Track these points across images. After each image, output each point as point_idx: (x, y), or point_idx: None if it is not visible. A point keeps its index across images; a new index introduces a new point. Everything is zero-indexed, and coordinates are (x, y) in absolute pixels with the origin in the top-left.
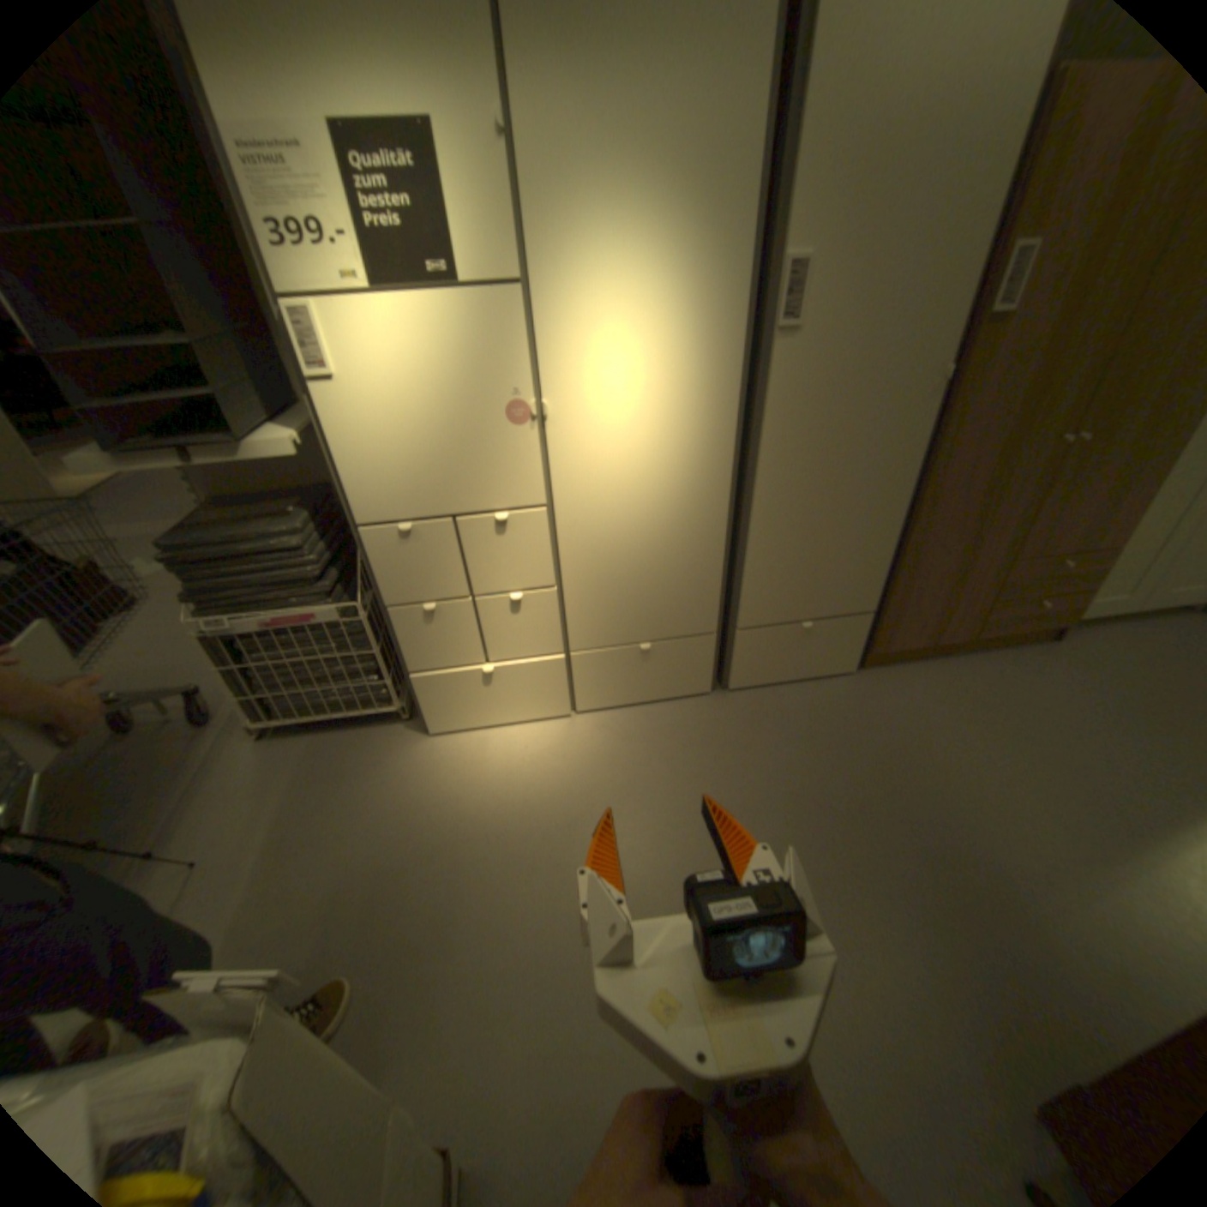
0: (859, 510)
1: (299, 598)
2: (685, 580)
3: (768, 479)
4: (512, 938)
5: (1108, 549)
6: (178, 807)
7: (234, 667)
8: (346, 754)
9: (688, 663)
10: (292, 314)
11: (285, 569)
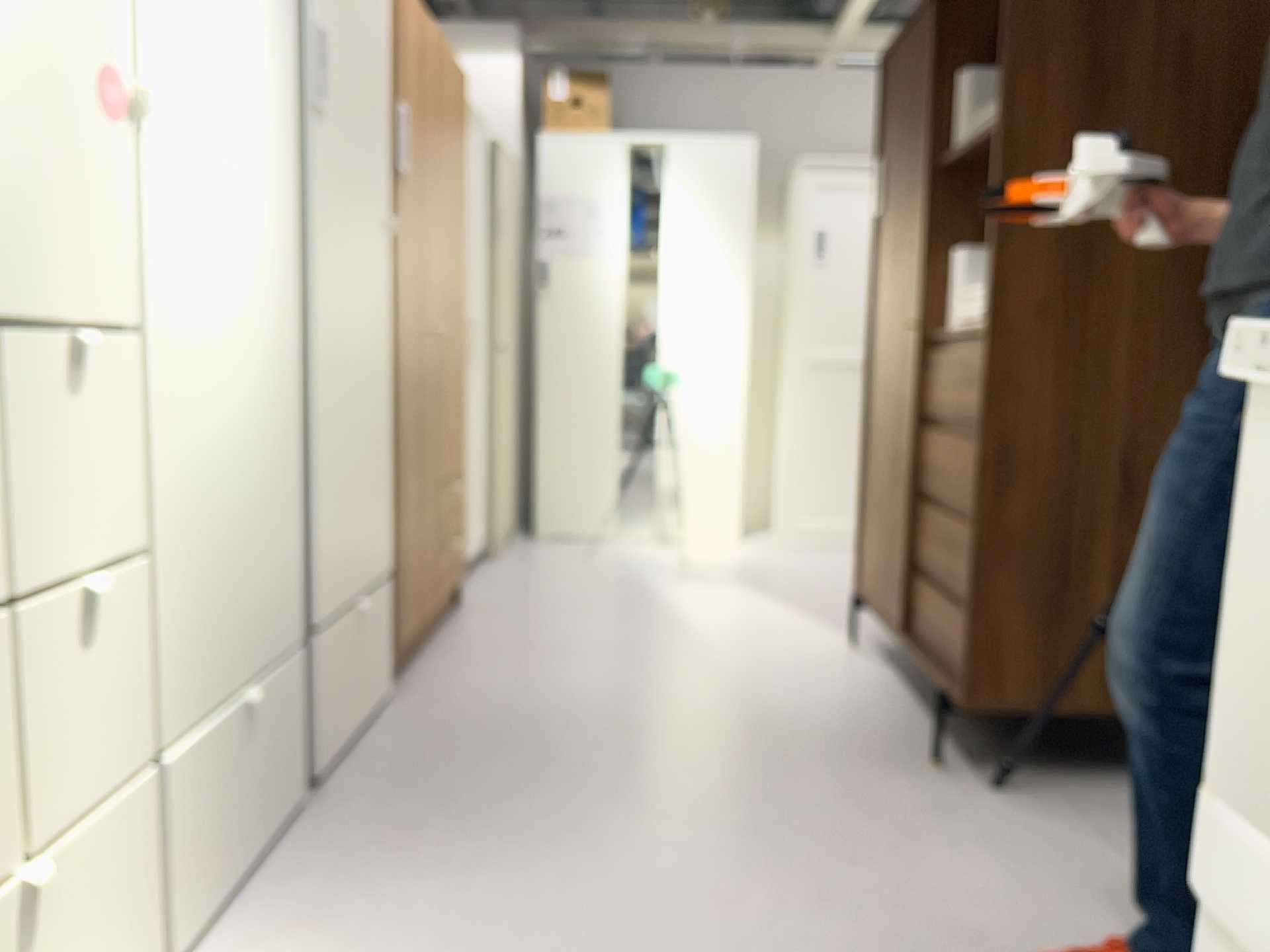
0: (368, 400)
1: None
2: (269, 525)
3: (317, 332)
4: None
5: (461, 471)
6: None
7: None
8: None
9: (280, 733)
10: None
11: None
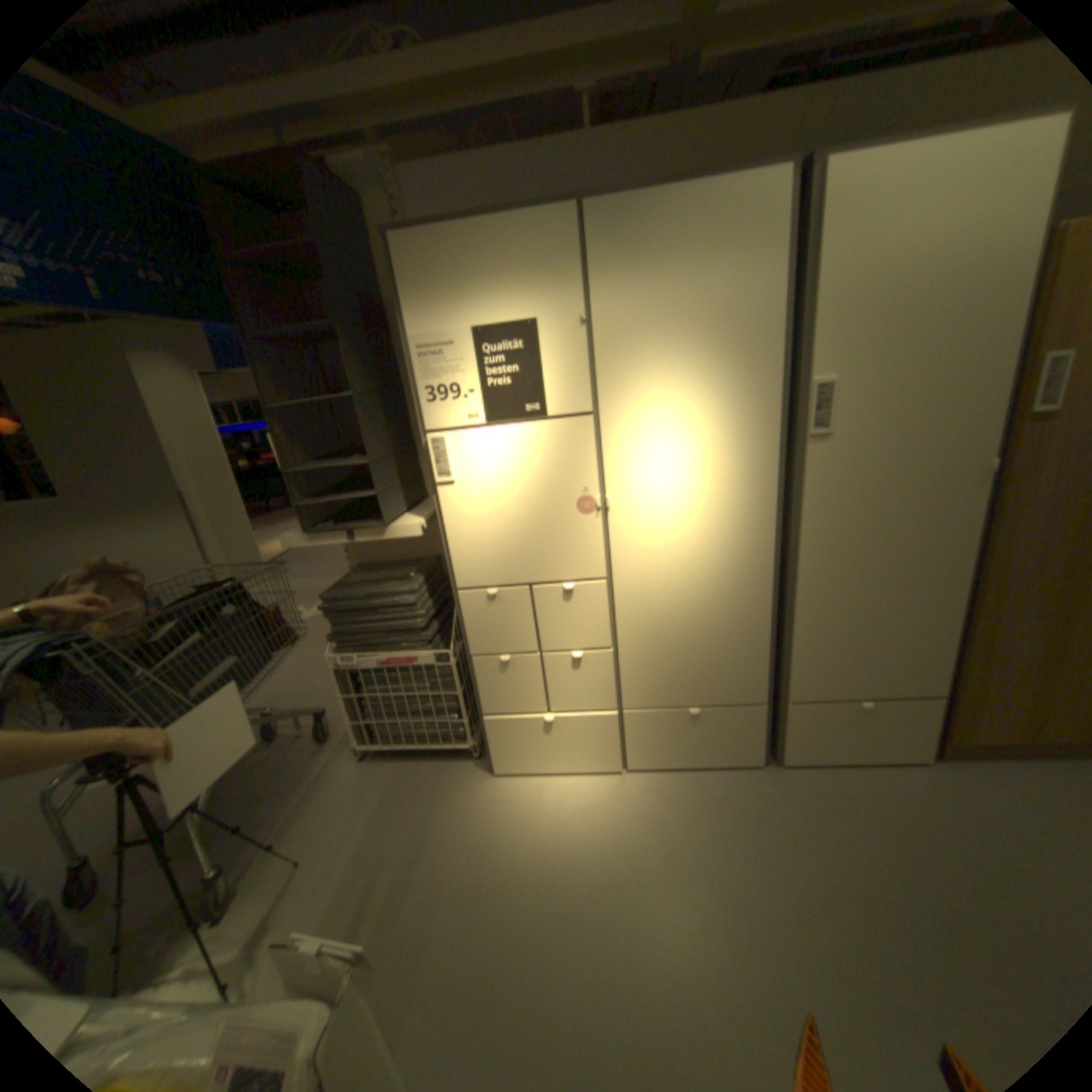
0: (914, 592)
1: (409, 644)
2: (733, 650)
3: (812, 560)
4: (552, 1002)
5: None
6: (296, 811)
7: (355, 696)
8: (426, 783)
9: (740, 733)
10: (435, 443)
11: (402, 620)
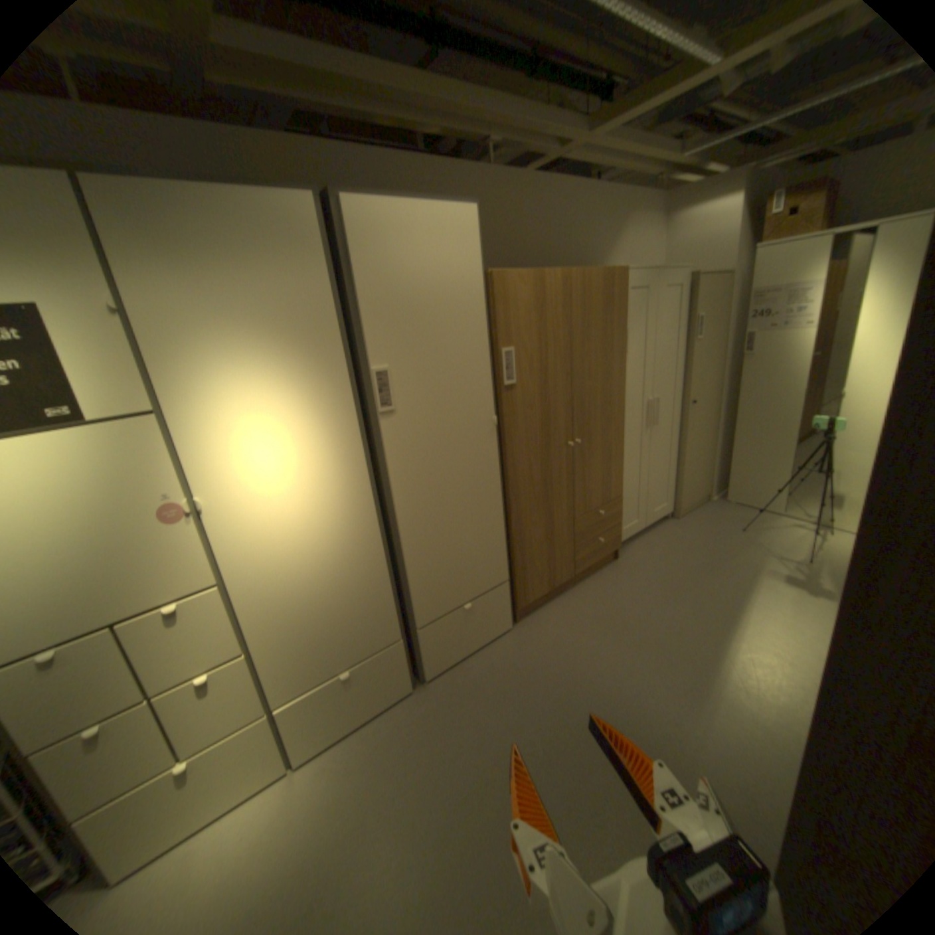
0: (473, 515)
1: None
2: (363, 605)
3: (405, 511)
4: None
5: (615, 499)
6: None
7: None
8: None
9: (386, 674)
10: None
11: None
